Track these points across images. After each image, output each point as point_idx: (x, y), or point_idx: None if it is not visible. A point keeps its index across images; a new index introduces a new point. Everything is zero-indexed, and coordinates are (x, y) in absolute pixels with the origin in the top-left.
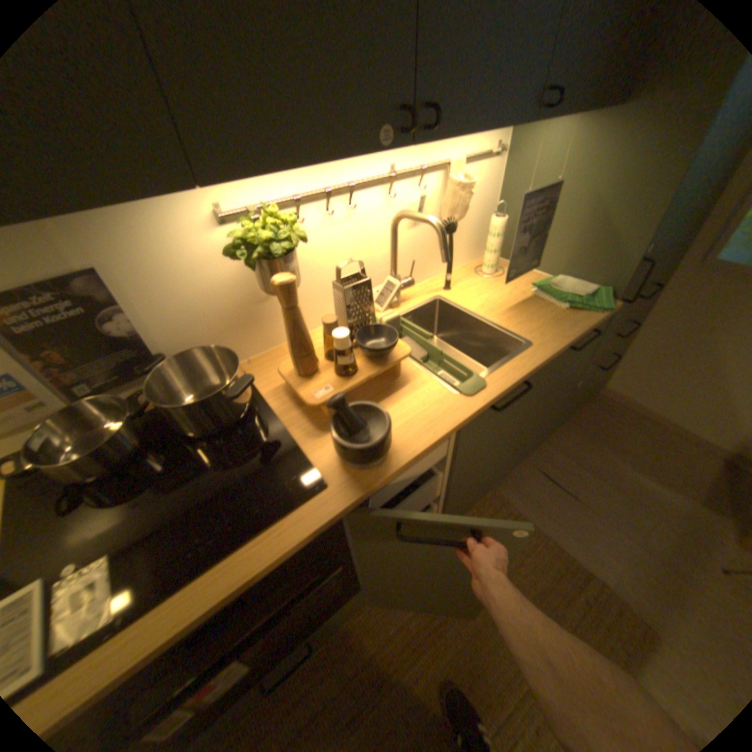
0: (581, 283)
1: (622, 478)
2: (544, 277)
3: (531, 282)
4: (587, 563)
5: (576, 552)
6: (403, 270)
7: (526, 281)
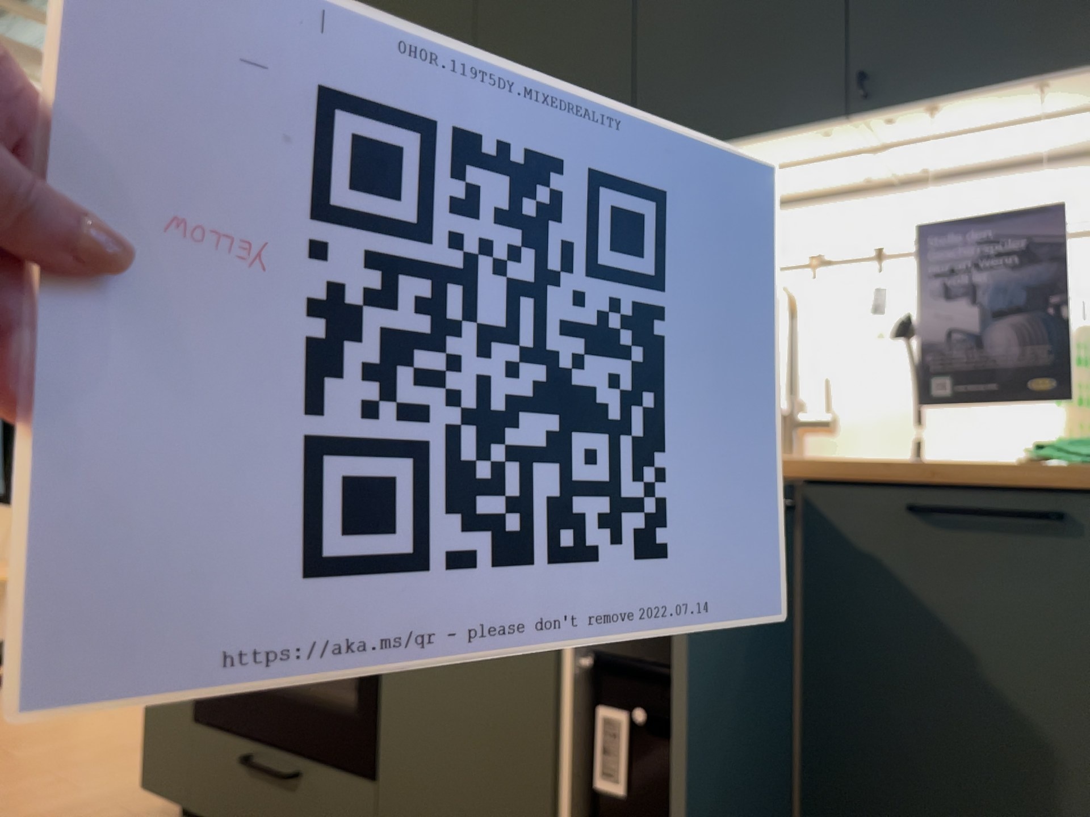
0: None
1: None
2: None
3: None
4: None
5: None
6: (849, 416)
7: None
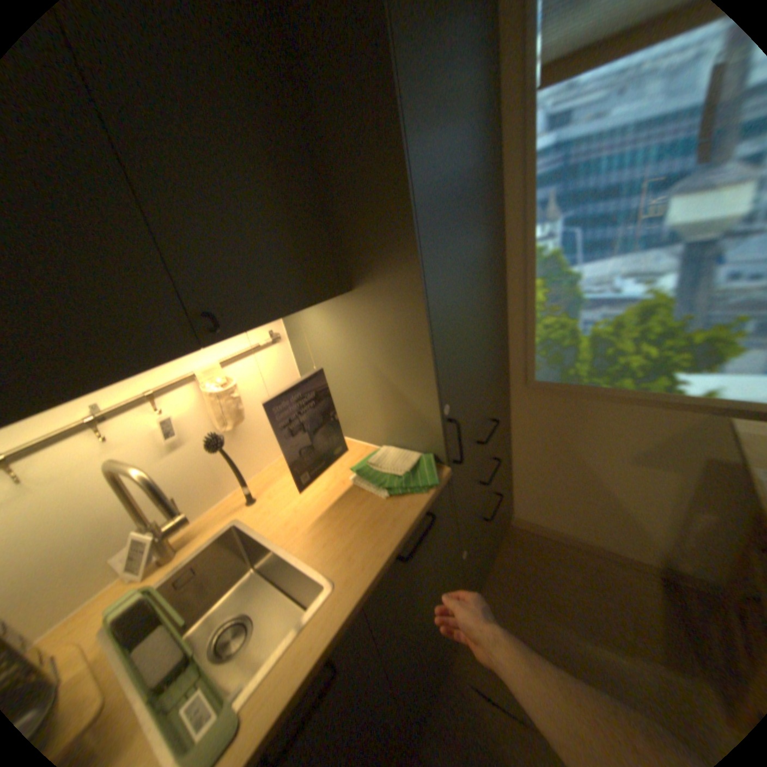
0: (402, 453)
1: (567, 655)
2: (366, 452)
3: (351, 464)
4: None
5: None
6: (176, 502)
7: (349, 461)
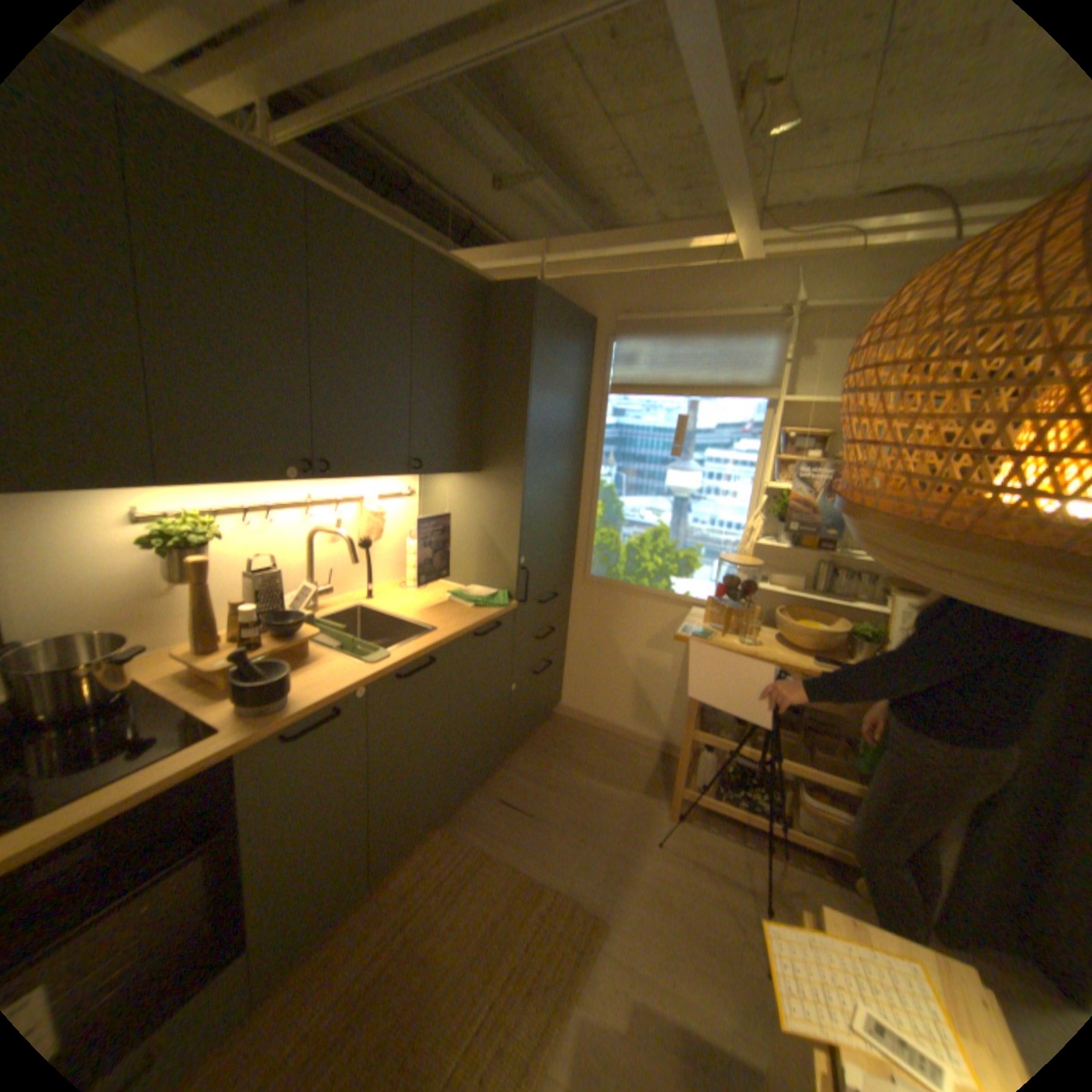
0: (486, 590)
1: (576, 787)
2: (459, 588)
3: (447, 592)
4: (541, 878)
5: (531, 870)
6: (323, 581)
7: (445, 592)
